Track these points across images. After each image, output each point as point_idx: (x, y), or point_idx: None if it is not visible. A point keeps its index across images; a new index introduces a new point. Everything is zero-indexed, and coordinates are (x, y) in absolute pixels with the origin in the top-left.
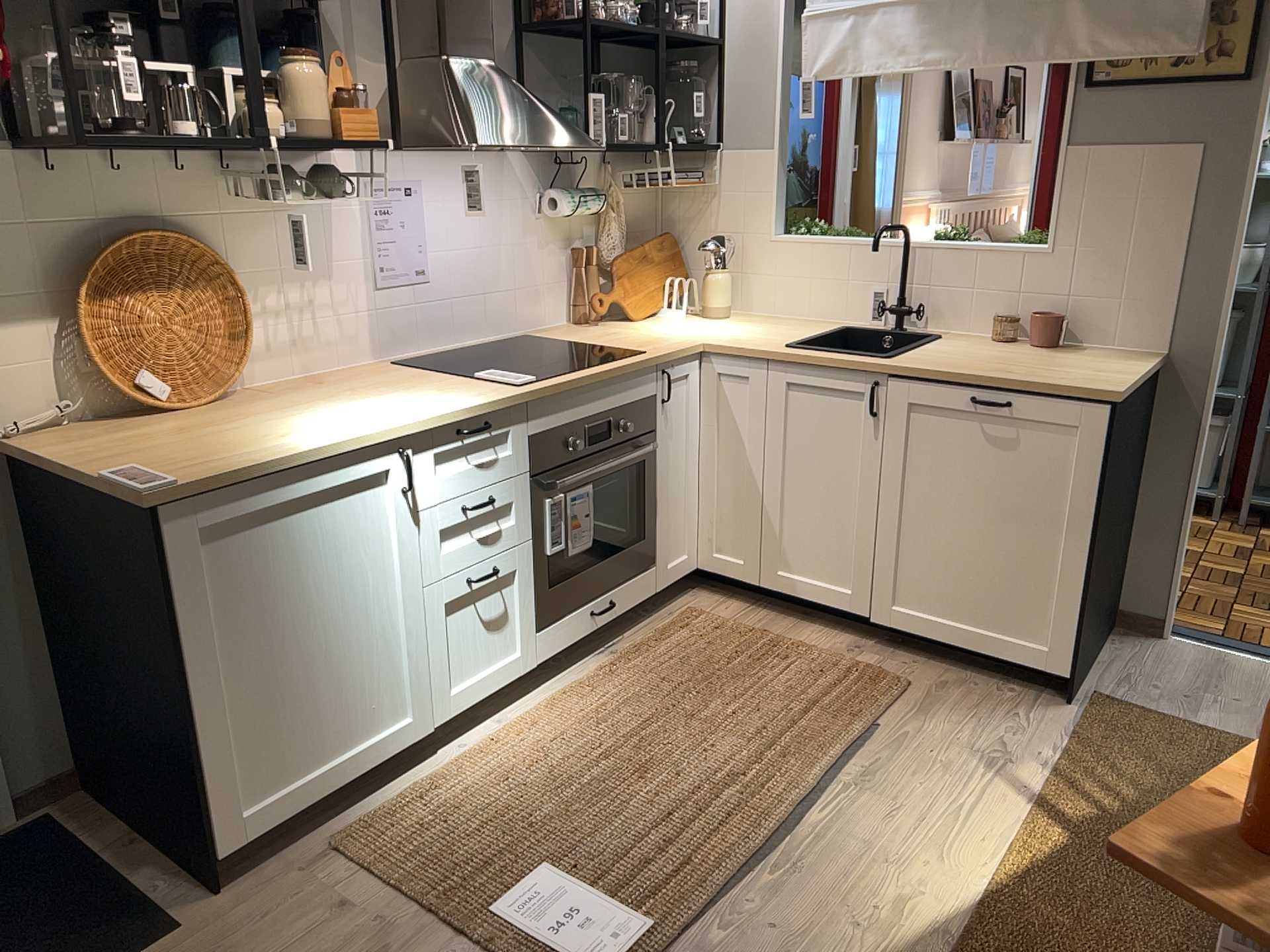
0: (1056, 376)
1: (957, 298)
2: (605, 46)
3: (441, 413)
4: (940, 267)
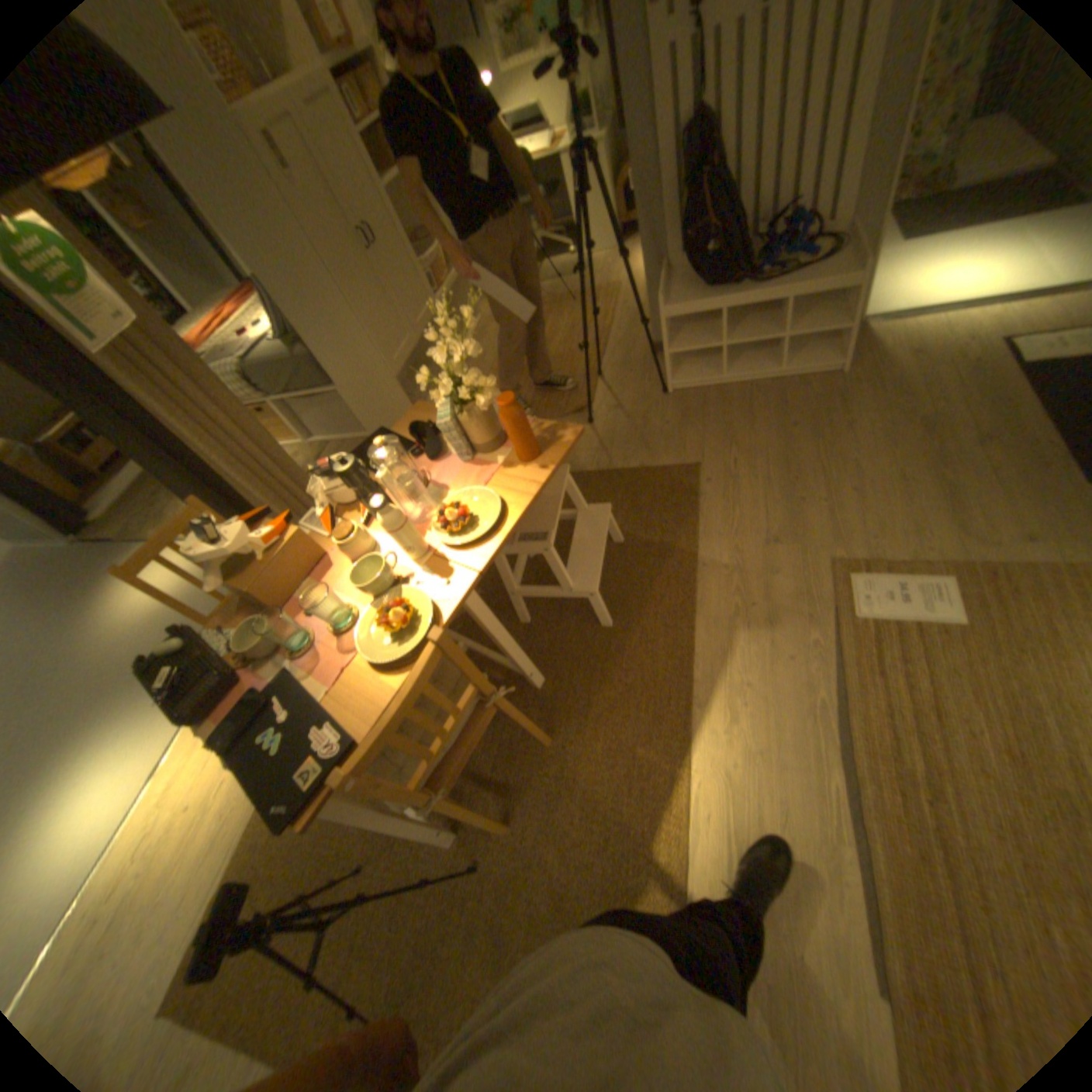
0: None
1: None
2: None
3: None
4: None
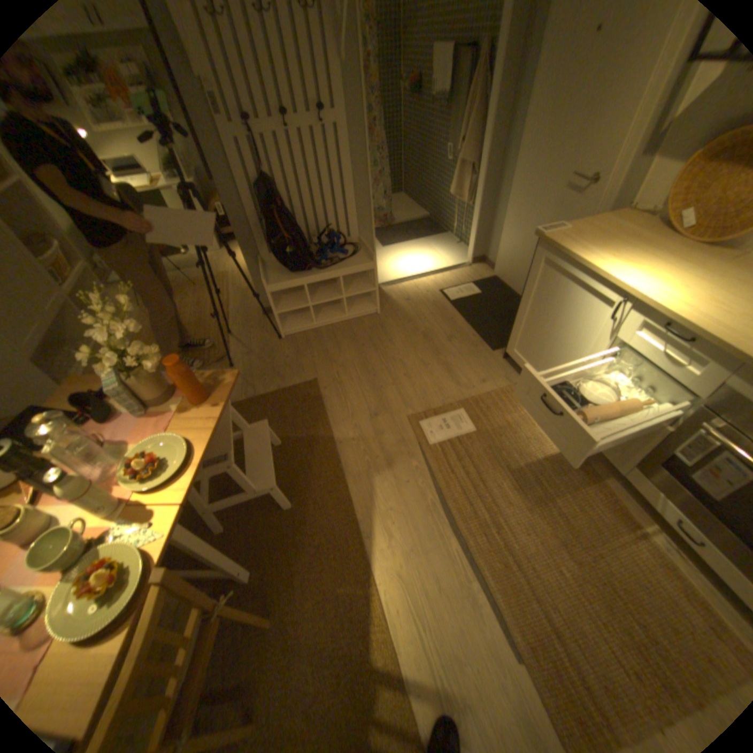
0: None
1: None
2: None
3: (663, 303)
4: None
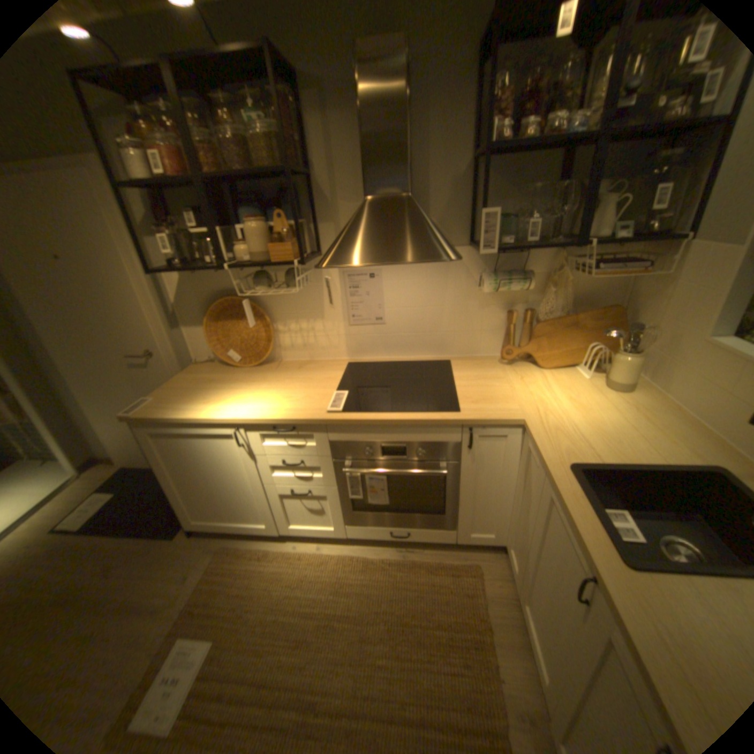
0: None
1: None
2: (584, 148)
3: (258, 418)
4: None
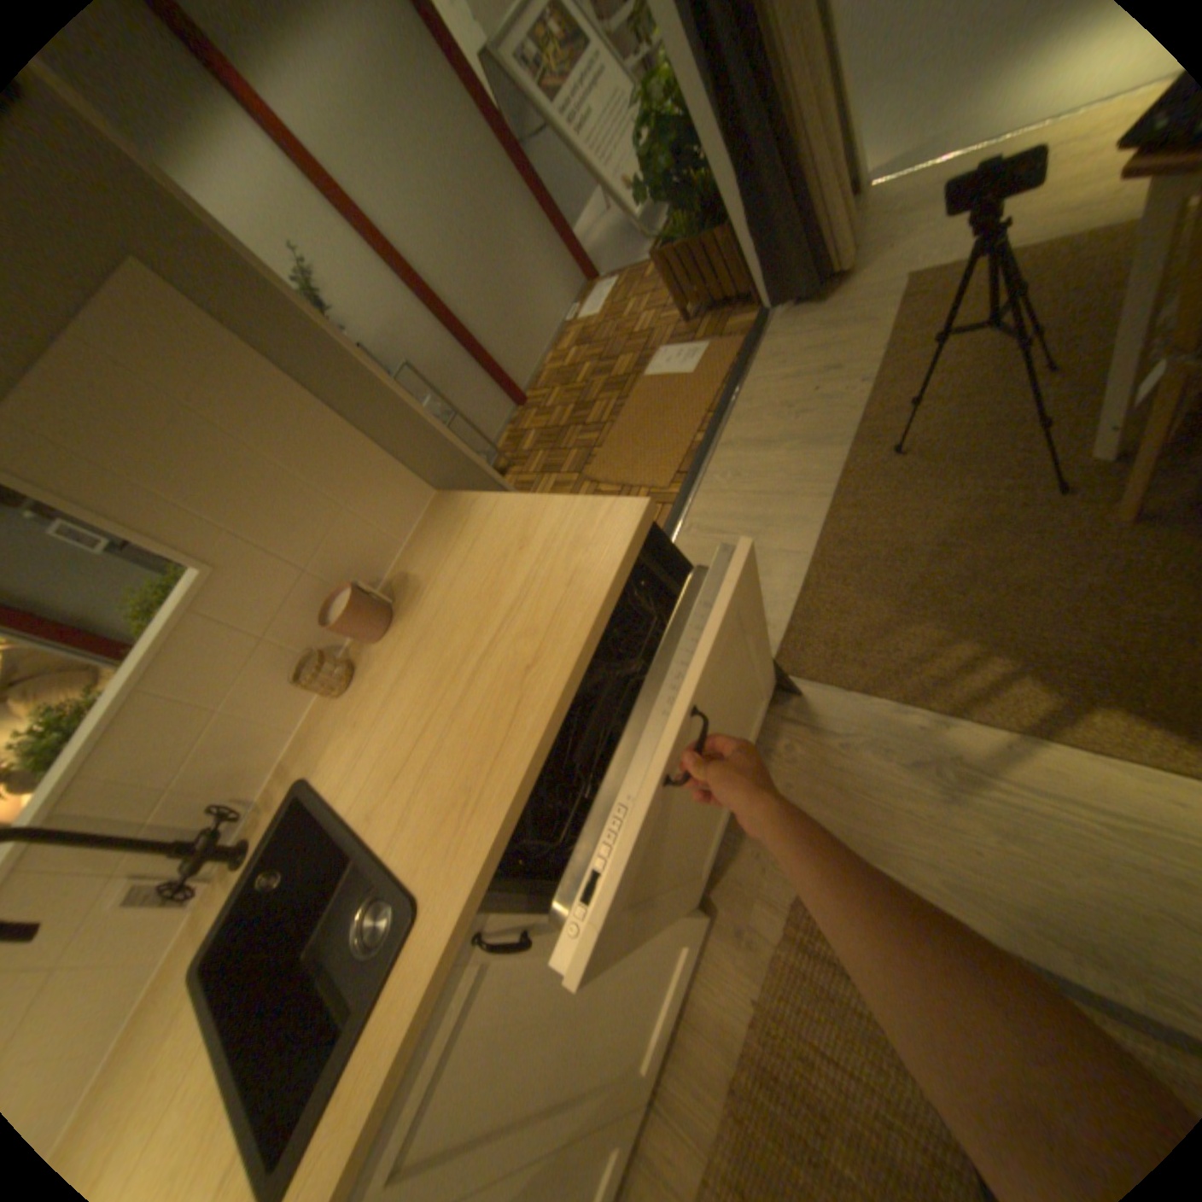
0: (558, 600)
1: (221, 748)
2: None
3: None
4: (135, 771)
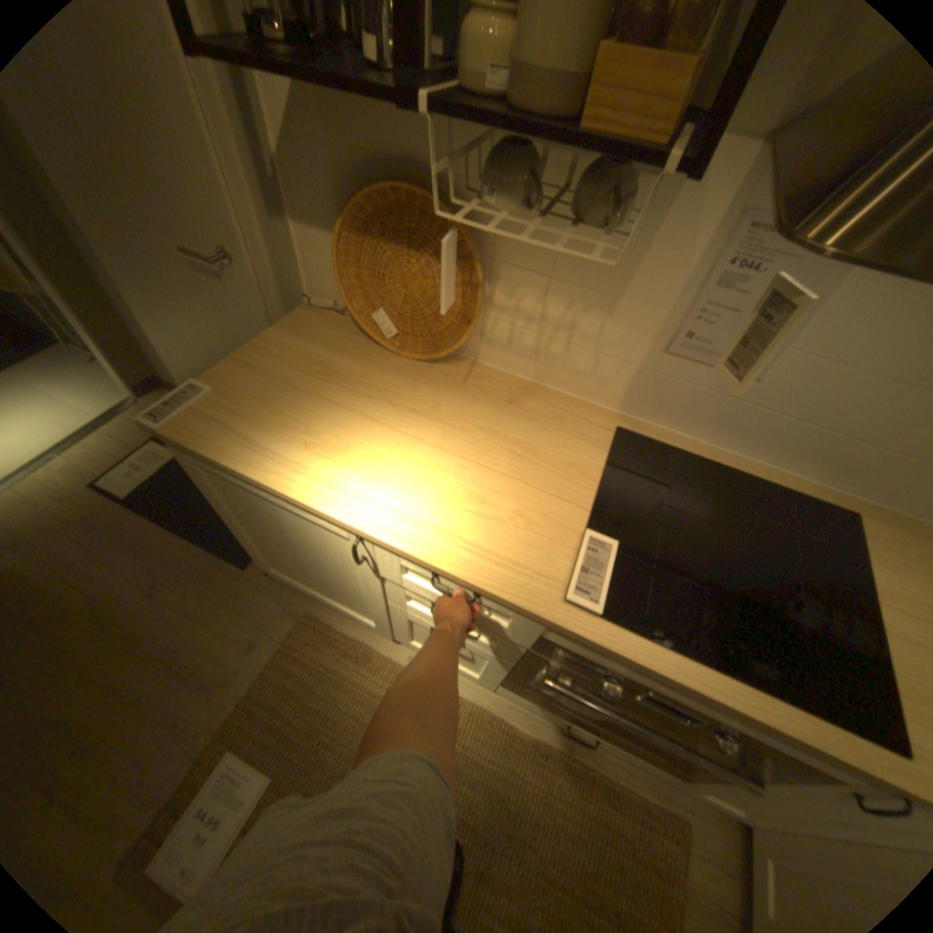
0: None
1: None
2: None
3: (411, 550)
4: None
